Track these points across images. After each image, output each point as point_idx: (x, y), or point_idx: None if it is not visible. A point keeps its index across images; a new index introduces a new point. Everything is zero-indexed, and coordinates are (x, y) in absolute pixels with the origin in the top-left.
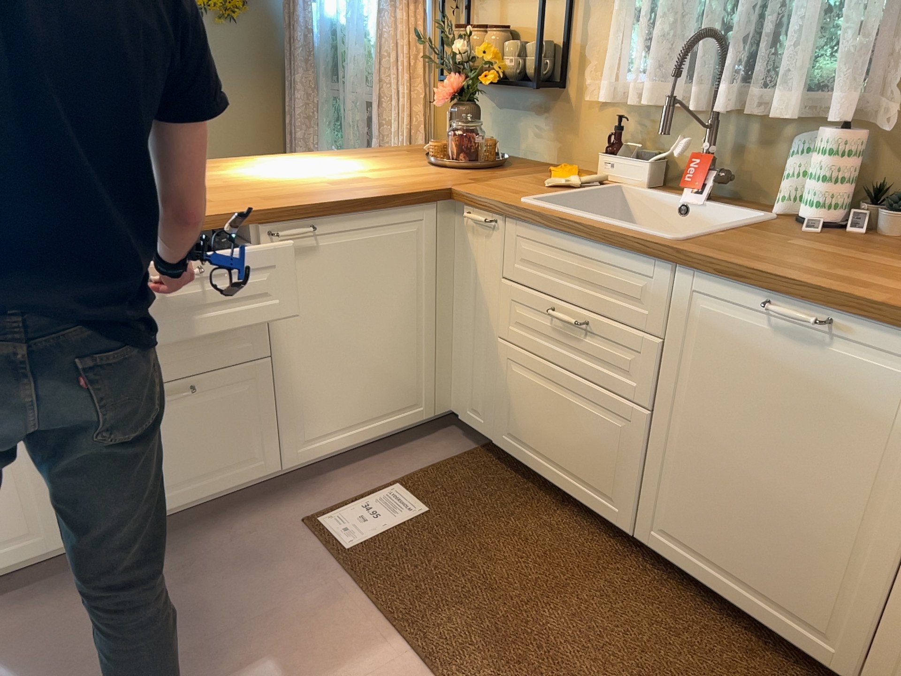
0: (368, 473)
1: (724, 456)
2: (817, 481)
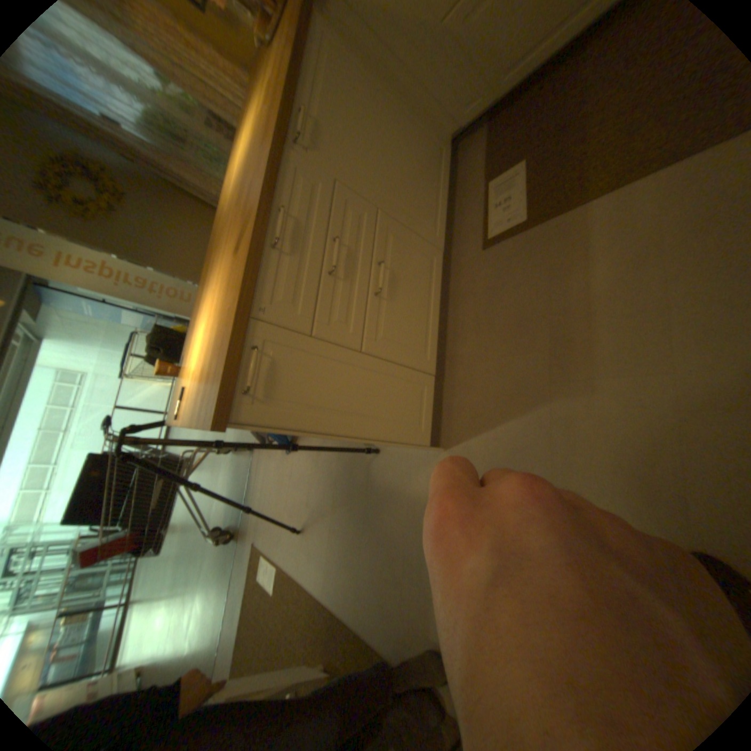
0: (470, 203)
1: None
2: None
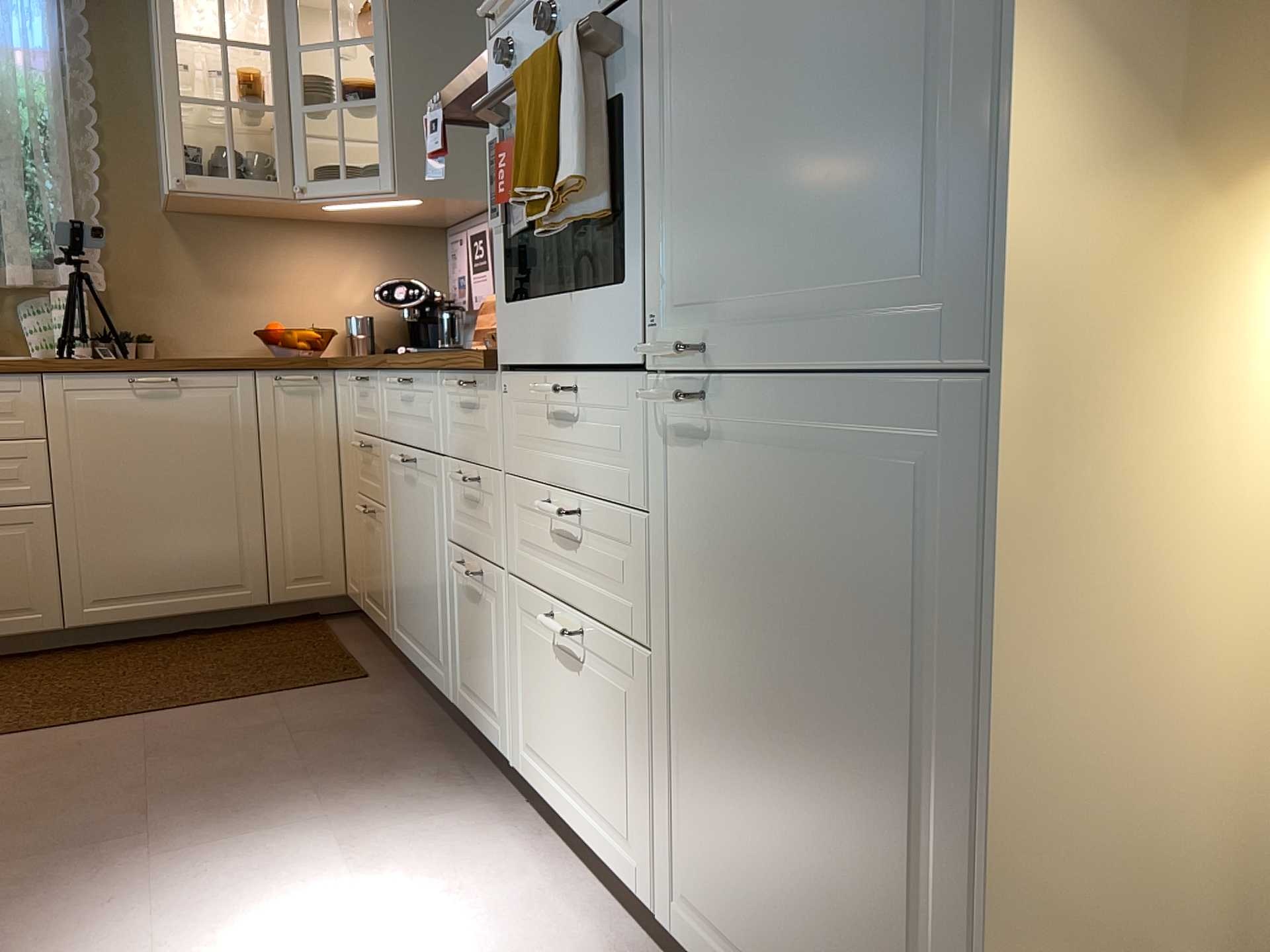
0: None
1: (132, 504)
2: (202, 484)
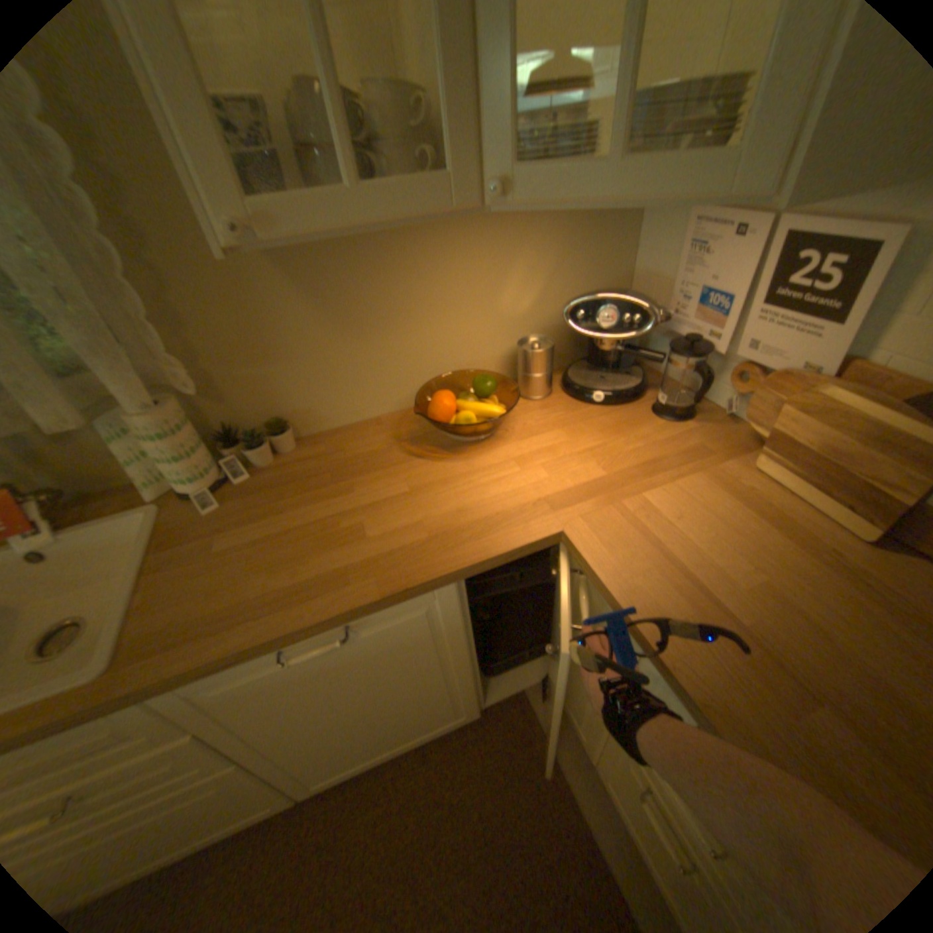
0: None
1: (327, 730)
2: (404, 688)
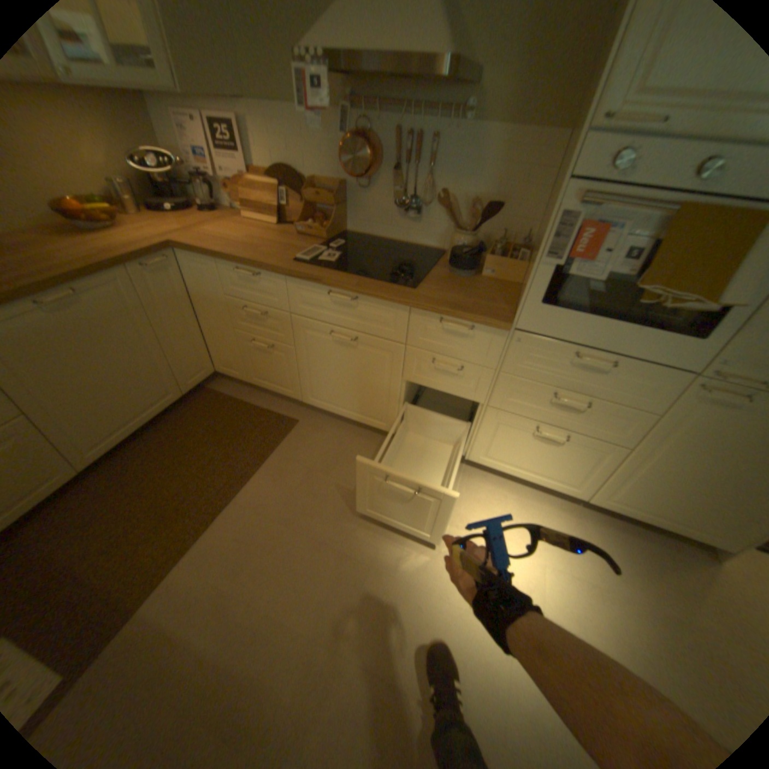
0: None
1: (84, 387)
2: (123, 354)
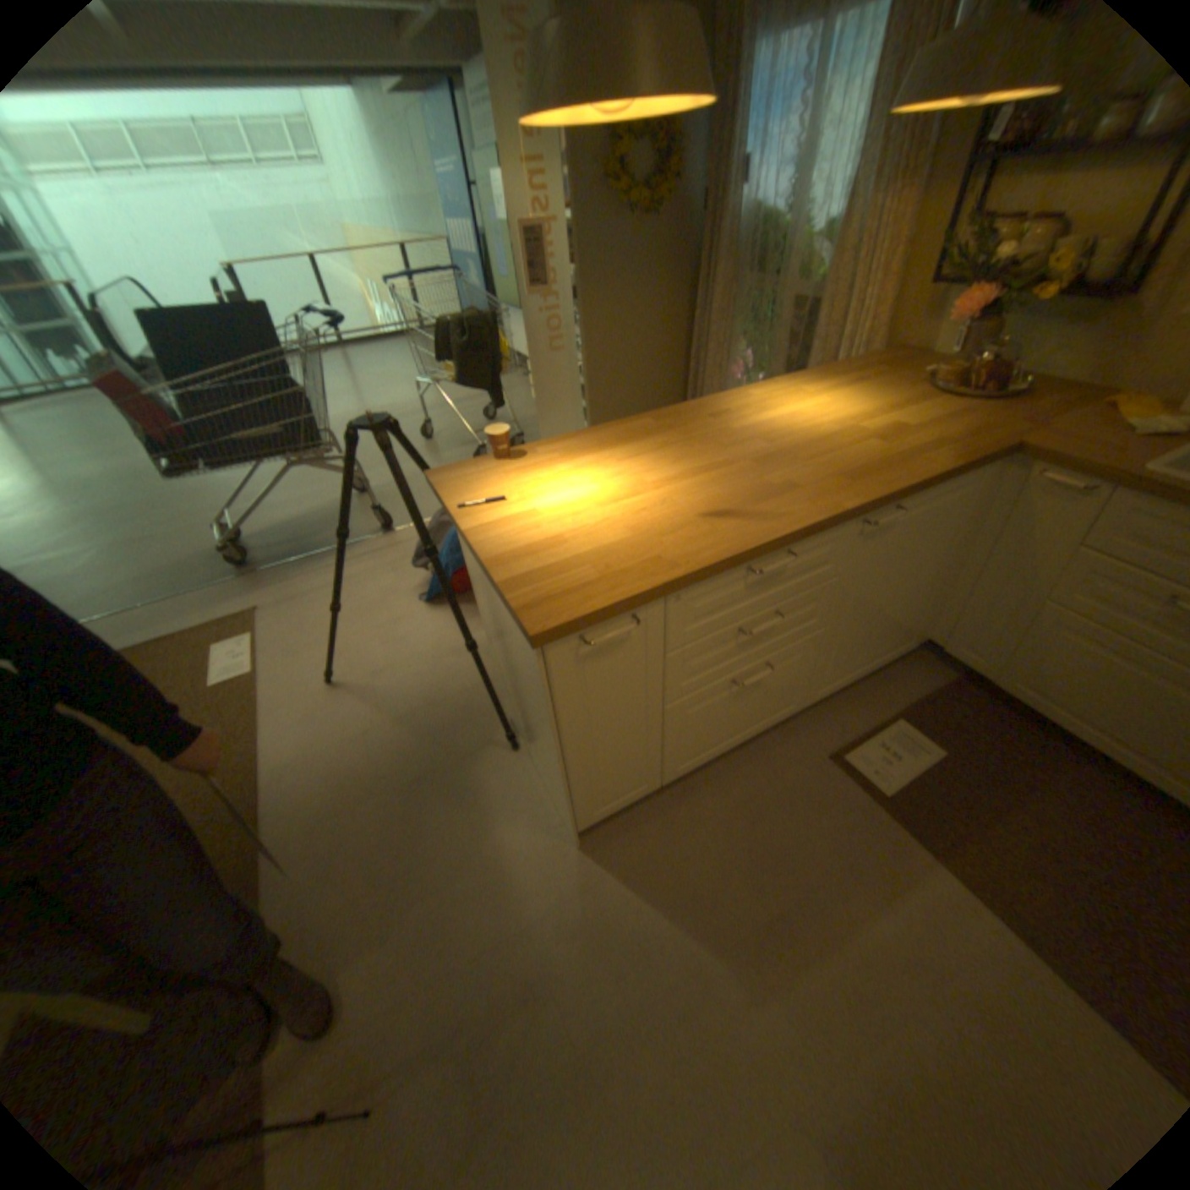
0: (867, 705)
1: None
2: None
